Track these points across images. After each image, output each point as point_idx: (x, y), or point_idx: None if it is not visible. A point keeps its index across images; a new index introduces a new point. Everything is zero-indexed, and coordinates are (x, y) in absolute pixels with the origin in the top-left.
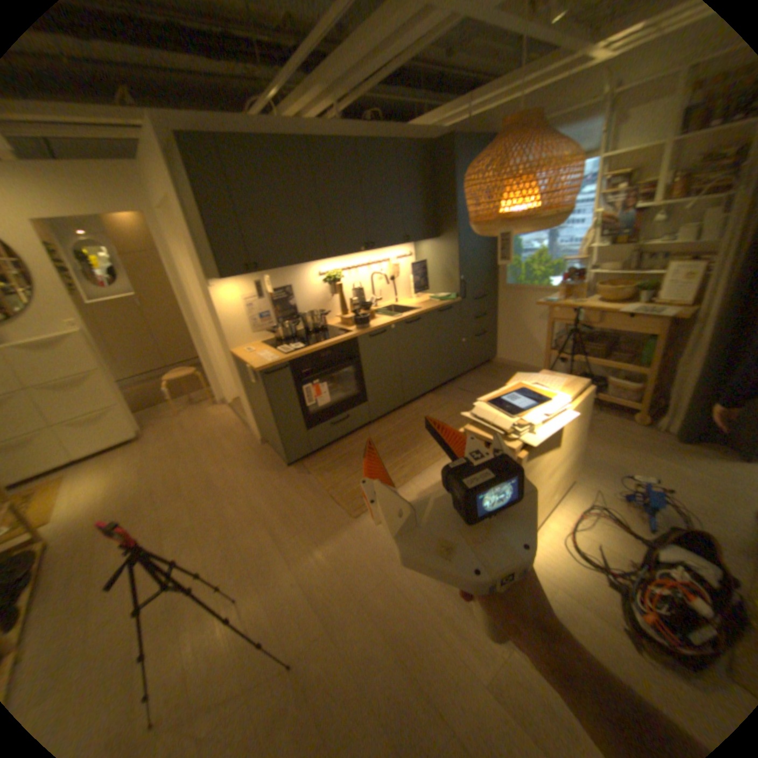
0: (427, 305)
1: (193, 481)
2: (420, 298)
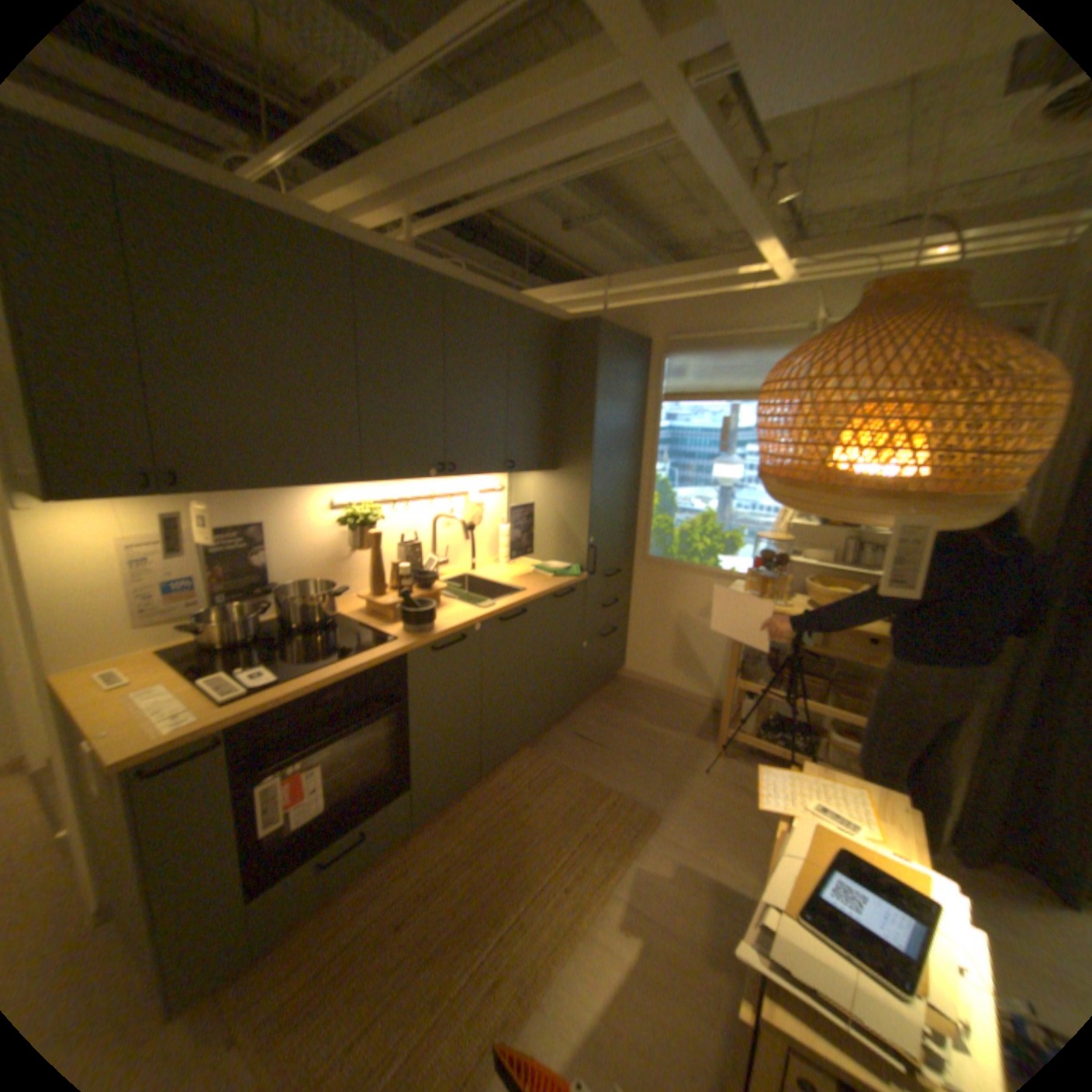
0: (534, 583)
1: None
2: (515, 564)
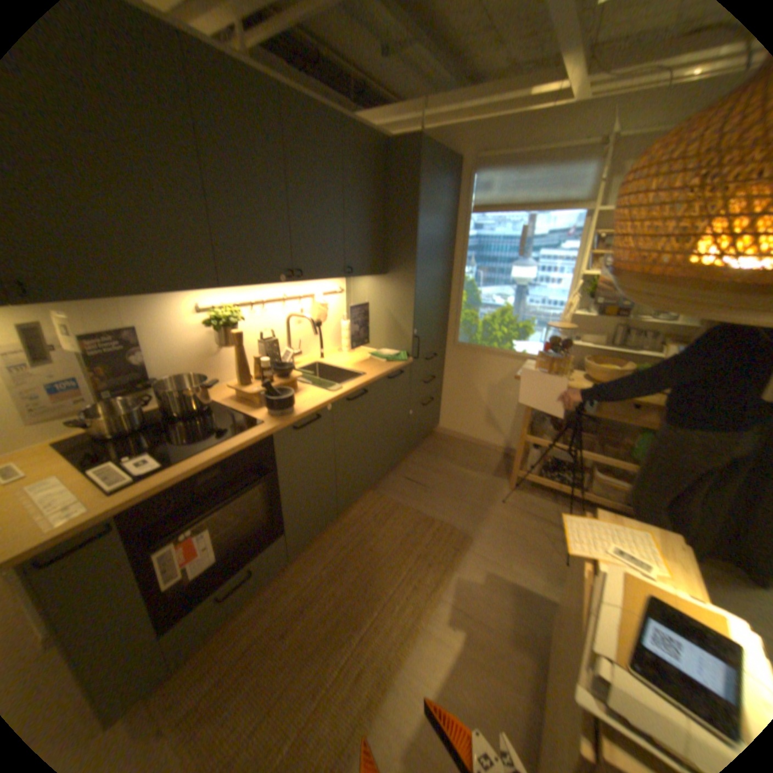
0: (371, 368)
1: None
2: (355, 353)
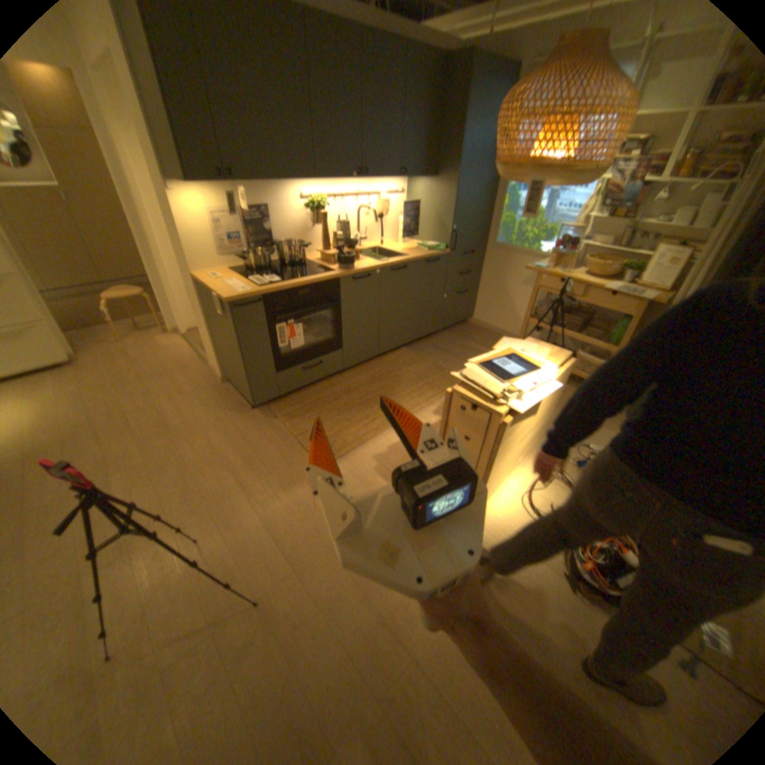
0: (414, 253)
1: (142, 416)
2: (406, 243)
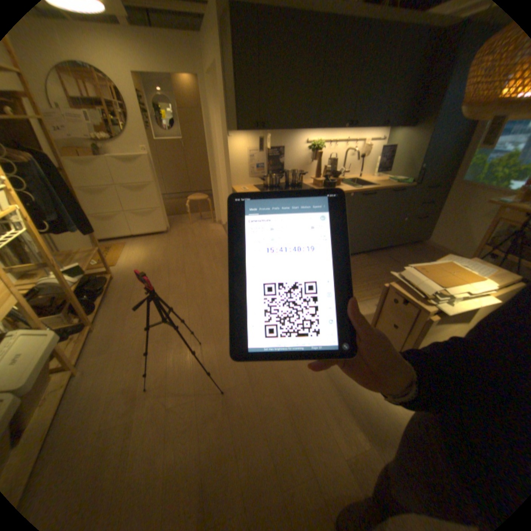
0: (384, 183)
1: (192, 266)
2: (380, 177)
